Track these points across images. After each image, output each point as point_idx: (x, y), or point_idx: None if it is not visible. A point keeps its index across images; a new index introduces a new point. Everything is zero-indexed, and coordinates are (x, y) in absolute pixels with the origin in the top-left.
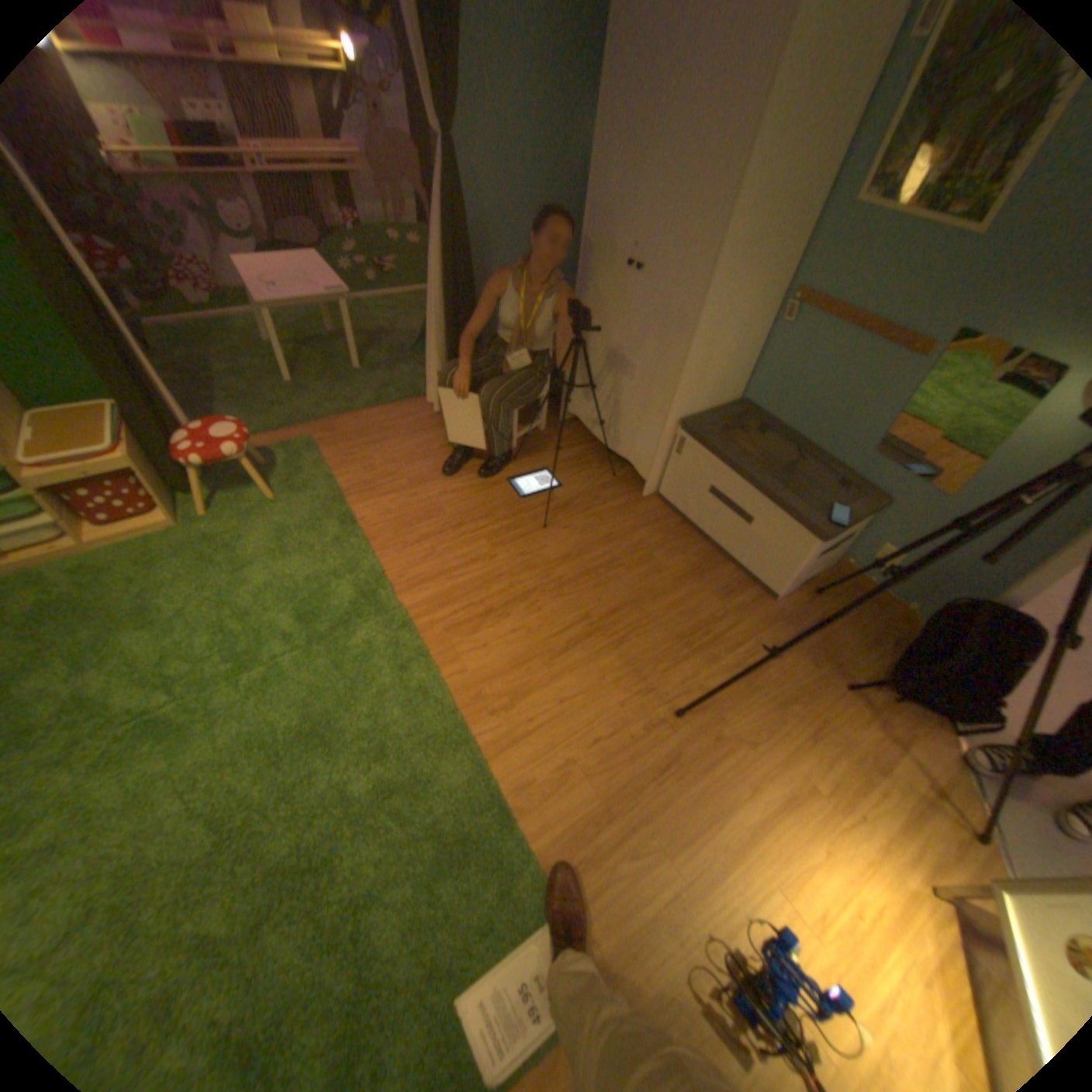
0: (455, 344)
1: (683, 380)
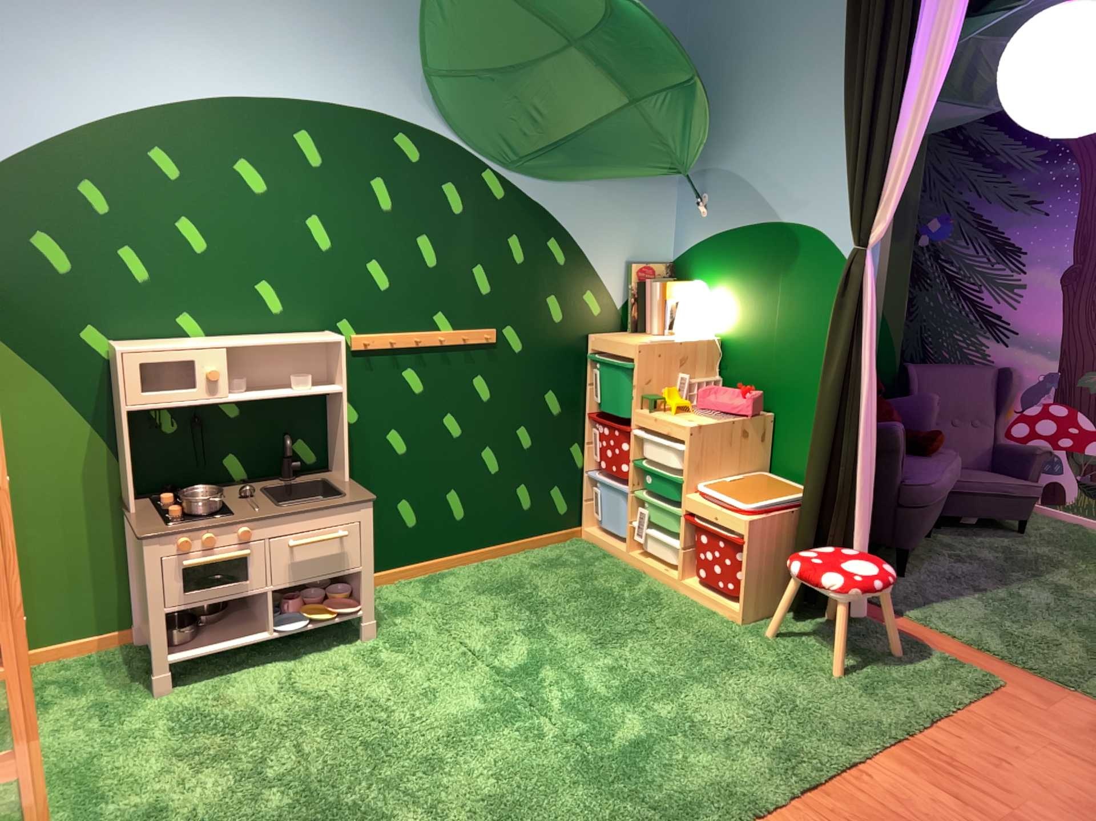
0: None
1: None
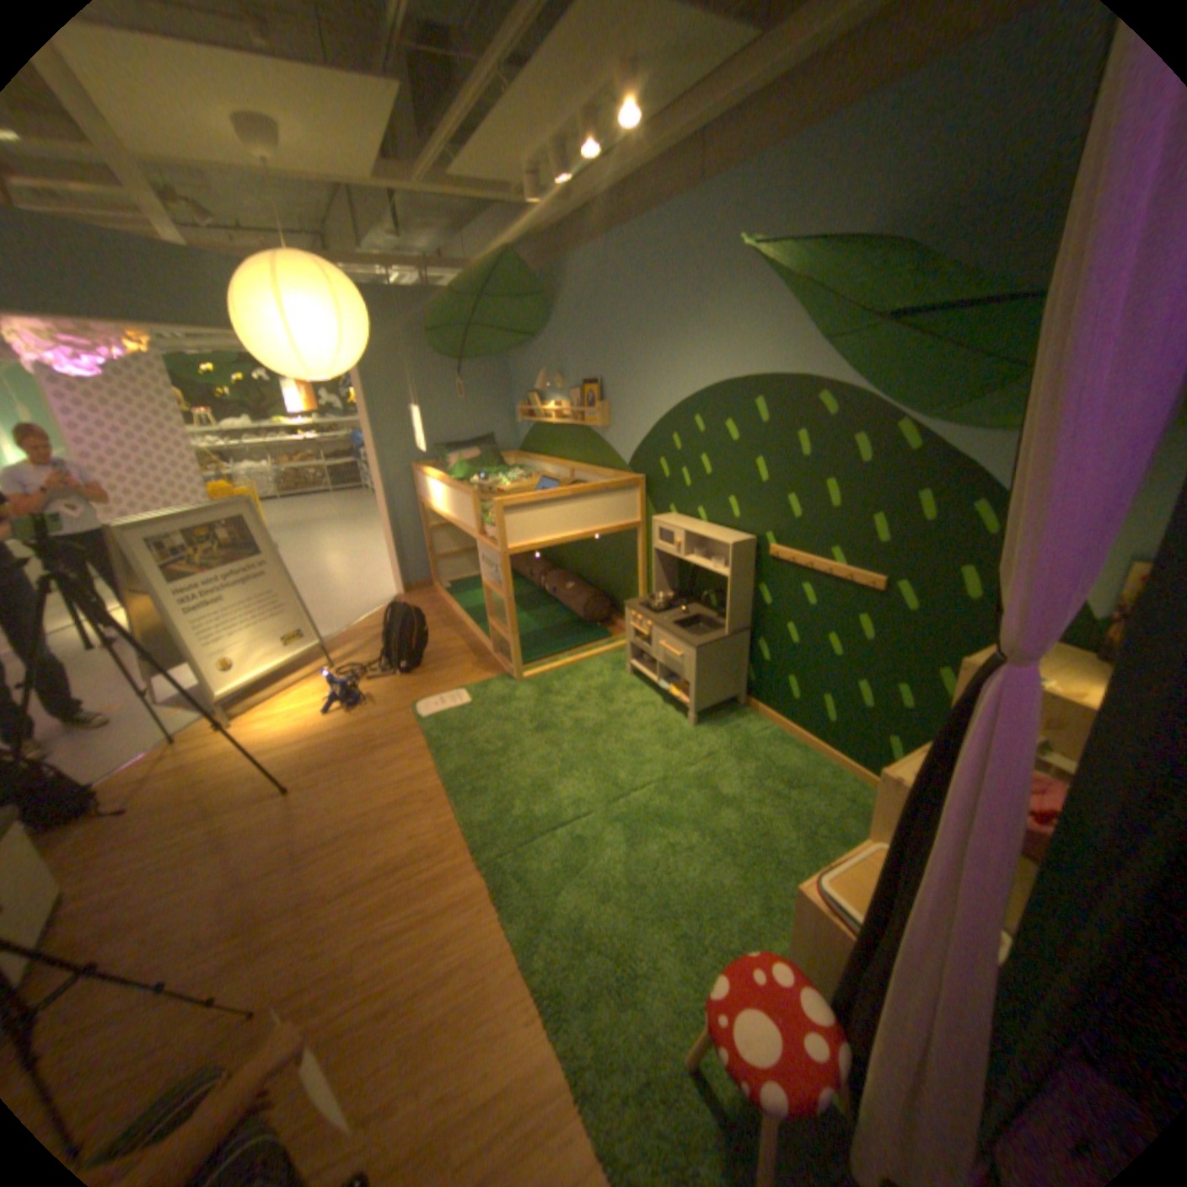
0: None
1: None
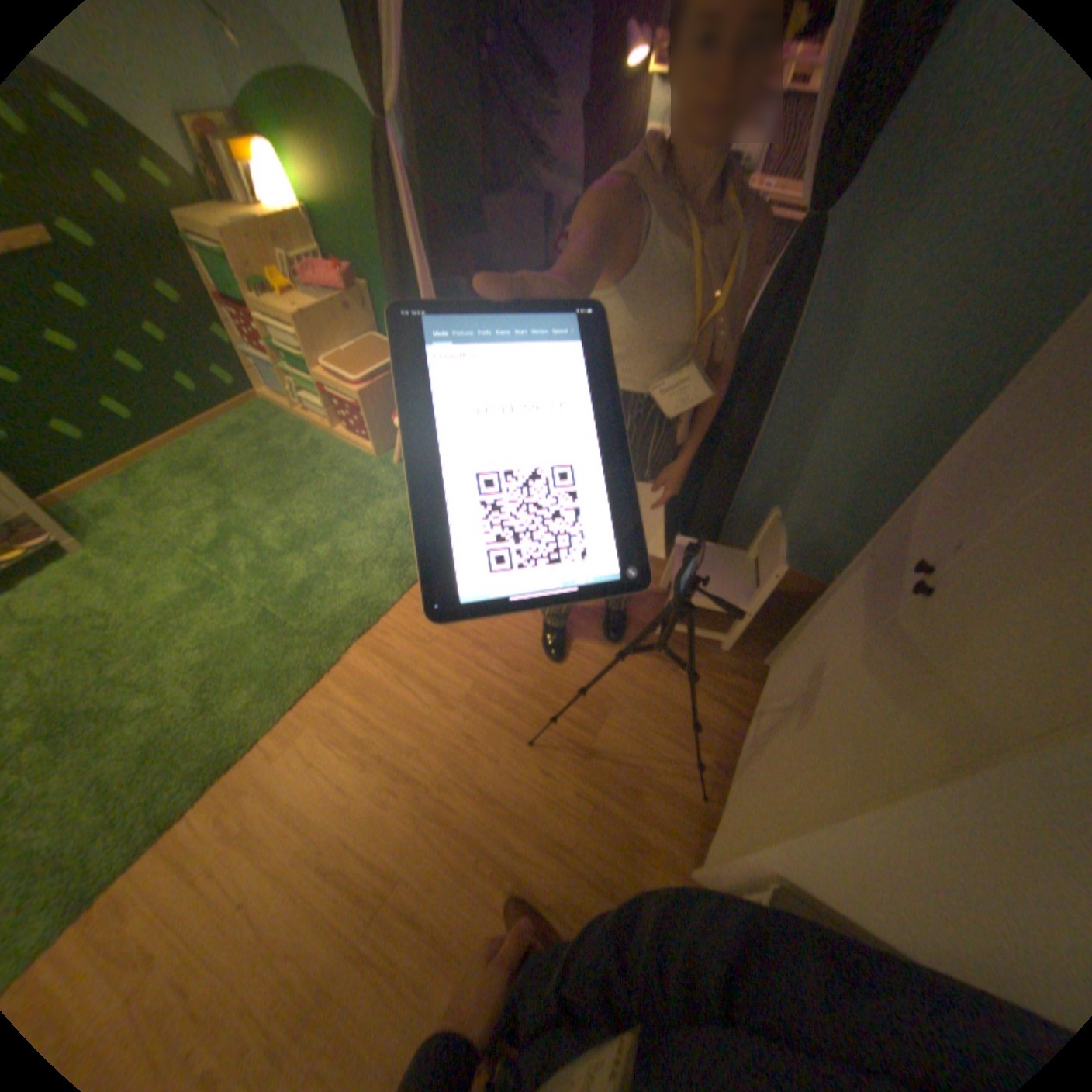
0: (697, 478)
1: (807, 854)
